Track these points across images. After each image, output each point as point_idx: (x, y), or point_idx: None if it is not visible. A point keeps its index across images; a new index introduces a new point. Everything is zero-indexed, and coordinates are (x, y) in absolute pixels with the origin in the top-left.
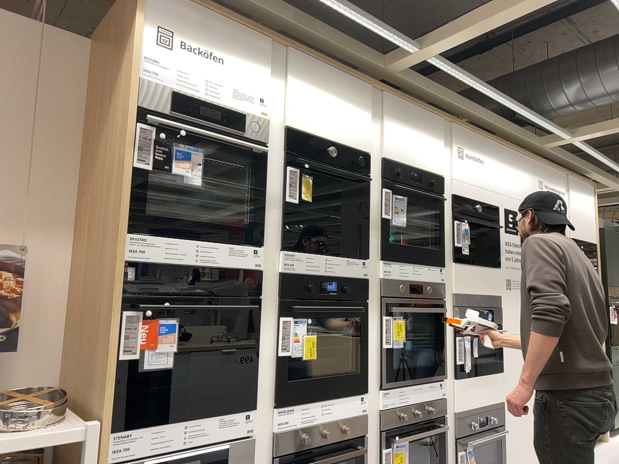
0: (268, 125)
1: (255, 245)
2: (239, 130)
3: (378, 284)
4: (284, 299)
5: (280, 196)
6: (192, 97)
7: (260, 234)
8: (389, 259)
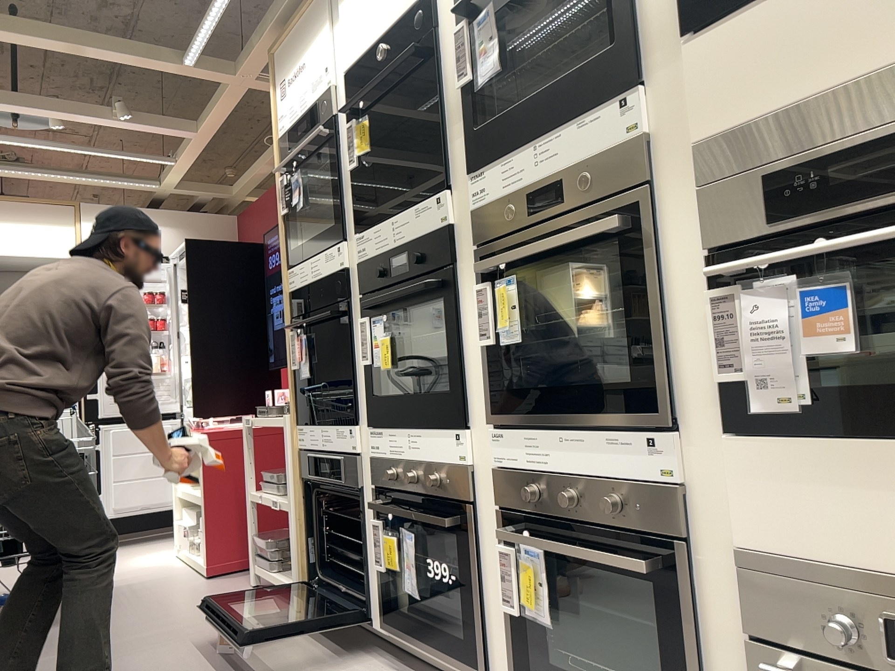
0: (328, 91)
1: (336, 242)
2: (313, 123)
3: (474, 225)
4: (362, 299)
5: (350, 167)
6: (292, 123)
7: (338, 227)
8: (484, 162)
